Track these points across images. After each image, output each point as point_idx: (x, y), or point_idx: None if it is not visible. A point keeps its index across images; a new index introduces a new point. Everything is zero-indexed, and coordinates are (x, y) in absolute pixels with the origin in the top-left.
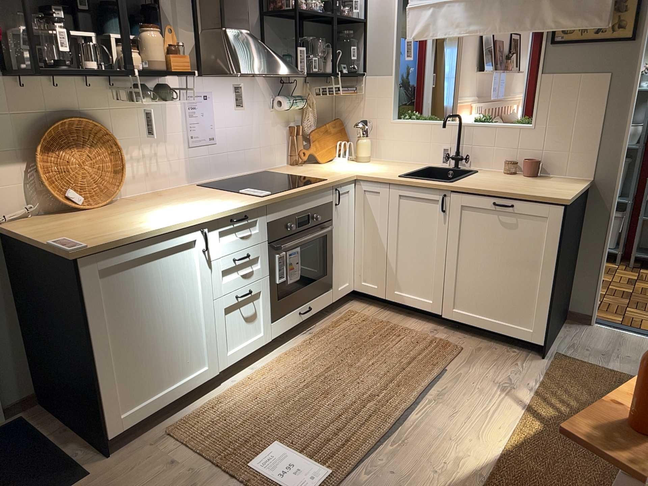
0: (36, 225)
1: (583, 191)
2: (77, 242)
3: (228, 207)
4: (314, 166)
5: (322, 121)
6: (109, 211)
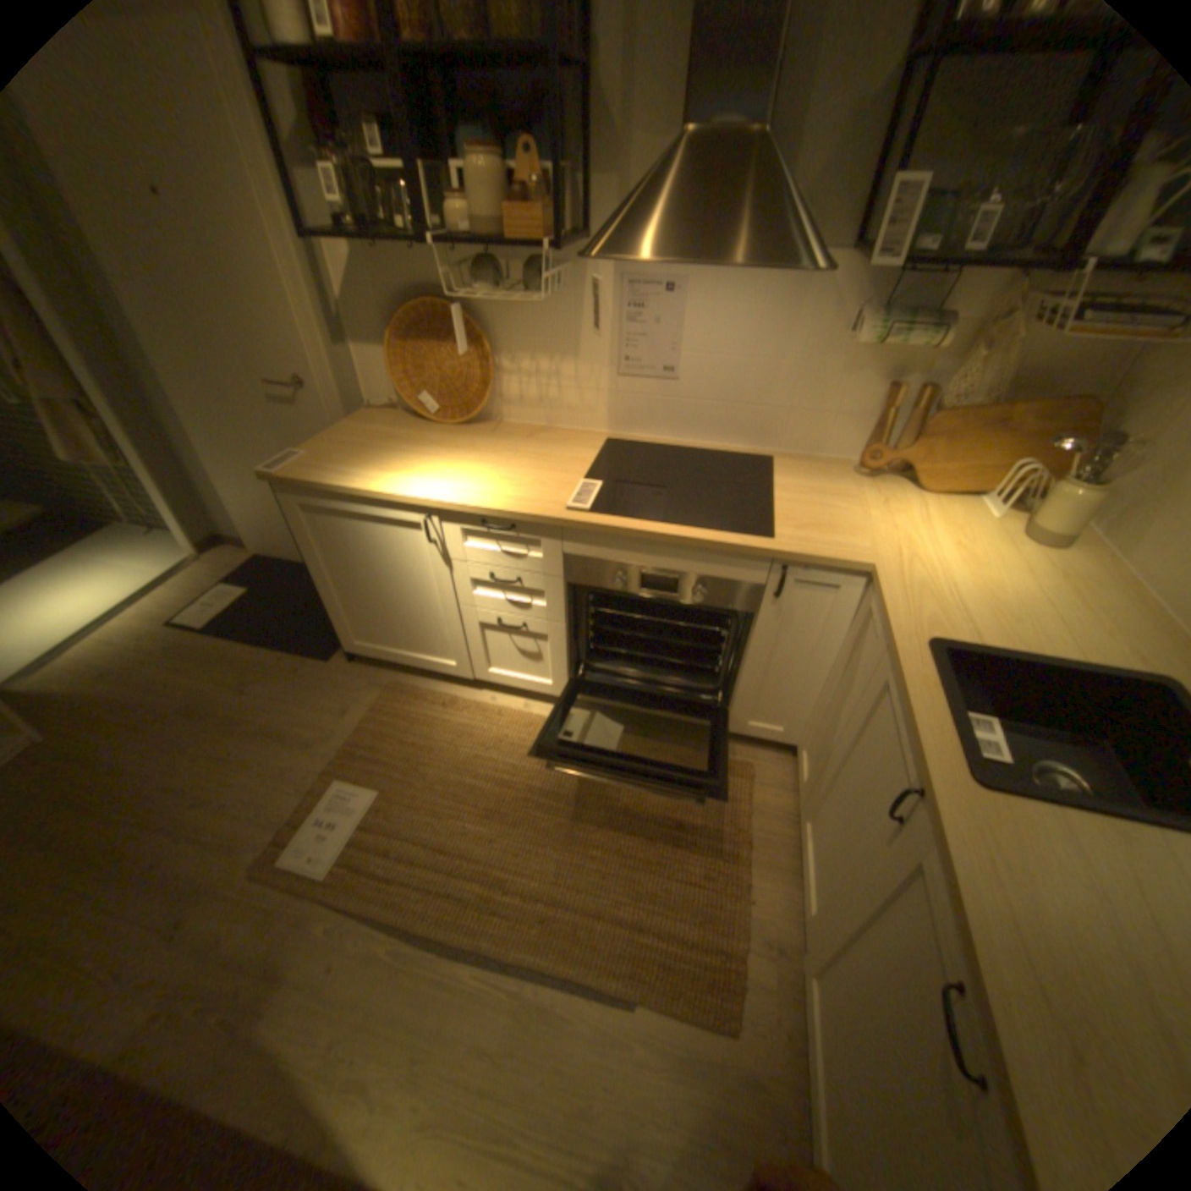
0: (367, 421)
1: None
2: (282, 464)
3: (486, 500)
4: (886, 491)
5: (1046, 389)
6: (439, 432)
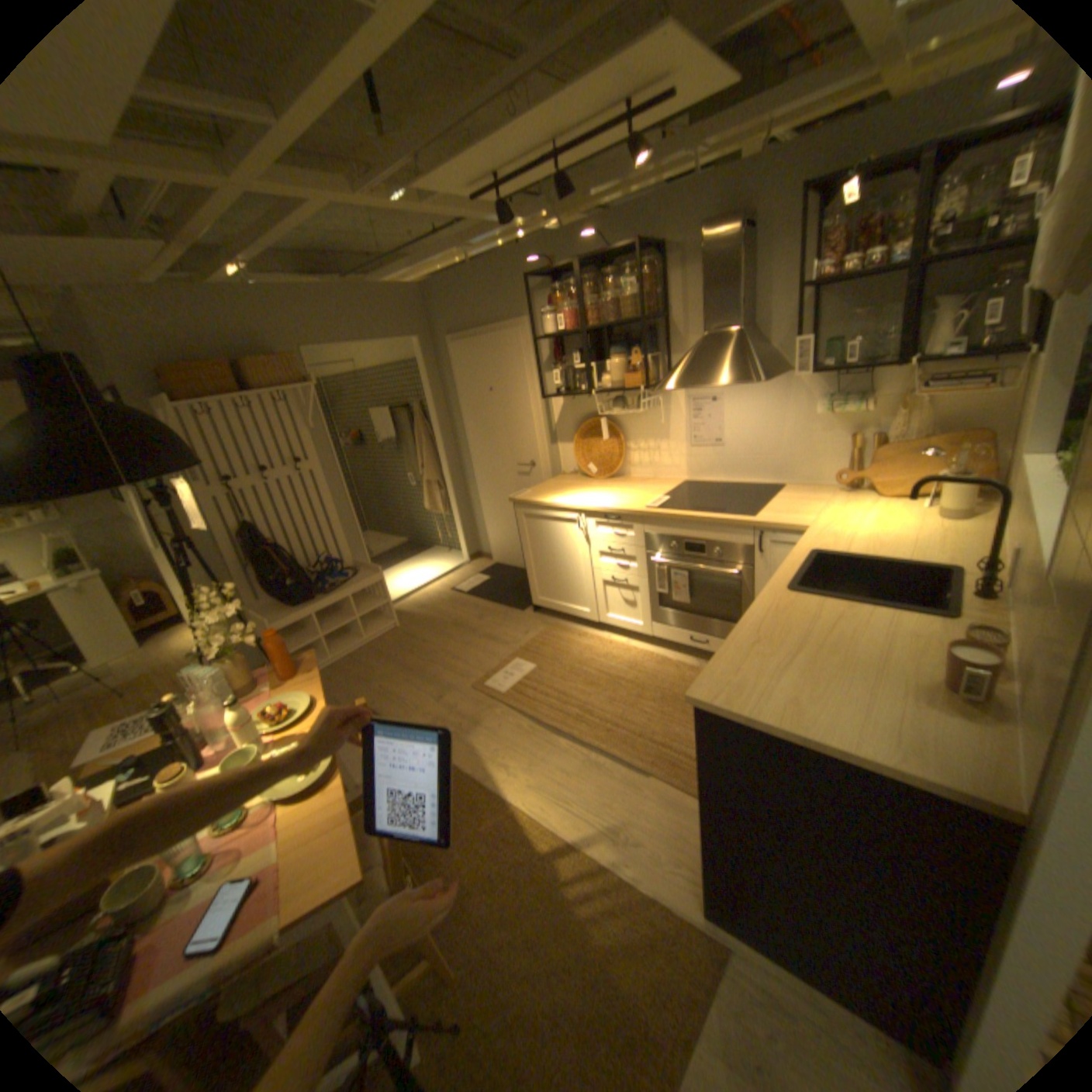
0: (561, 480)
1: (865, 769)
2: (520, 495)
3: (607, 505)
4: (853, 498)
5: (966, 429)
6: (594, 482)
